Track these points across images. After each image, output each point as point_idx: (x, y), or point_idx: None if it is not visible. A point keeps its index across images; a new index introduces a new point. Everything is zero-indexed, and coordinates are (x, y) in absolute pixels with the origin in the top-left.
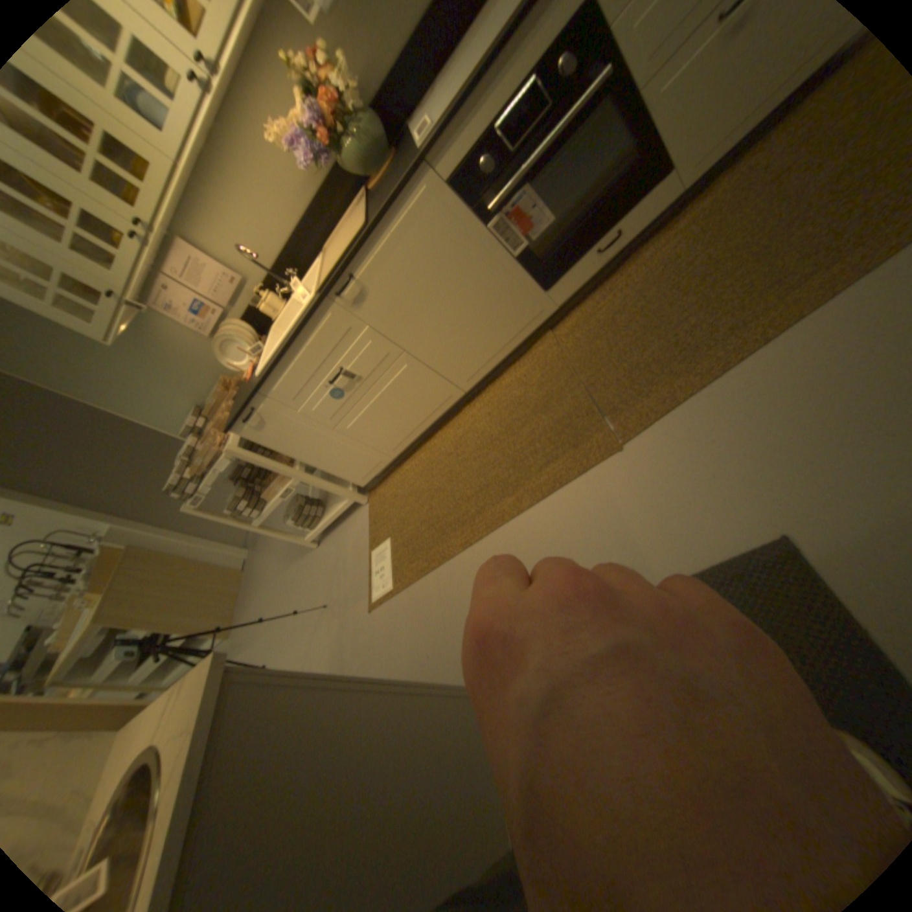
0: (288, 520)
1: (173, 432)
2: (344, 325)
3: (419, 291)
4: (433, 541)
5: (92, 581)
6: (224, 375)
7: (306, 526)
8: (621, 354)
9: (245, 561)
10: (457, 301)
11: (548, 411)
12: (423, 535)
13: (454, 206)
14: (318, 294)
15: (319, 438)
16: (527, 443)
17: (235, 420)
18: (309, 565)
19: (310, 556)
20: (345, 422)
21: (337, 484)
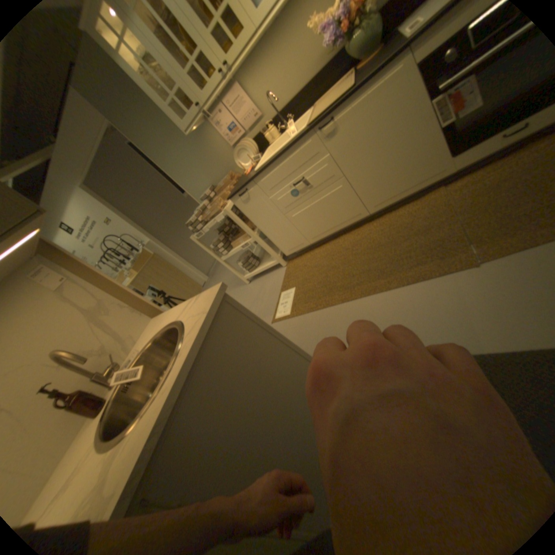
0: (238, 262)
1: (195, 197)
2: (315, 150)
3: (369, 138)
4: (323, 294)
5: (134, 264)
6: (232, 171)
7: (247, 269)
8: (497, 207)
9: (204, 282)
10: (390, 150)
11: (427, 235)
12: (316, 290)
13: (415, 83)
14: (307, 126)
15: (274, 218)
16: (405, 251)
17: (235, 193)
18: (241, 292)
19: (242, 287)
20: (292, 212)
21: (273, 249)
